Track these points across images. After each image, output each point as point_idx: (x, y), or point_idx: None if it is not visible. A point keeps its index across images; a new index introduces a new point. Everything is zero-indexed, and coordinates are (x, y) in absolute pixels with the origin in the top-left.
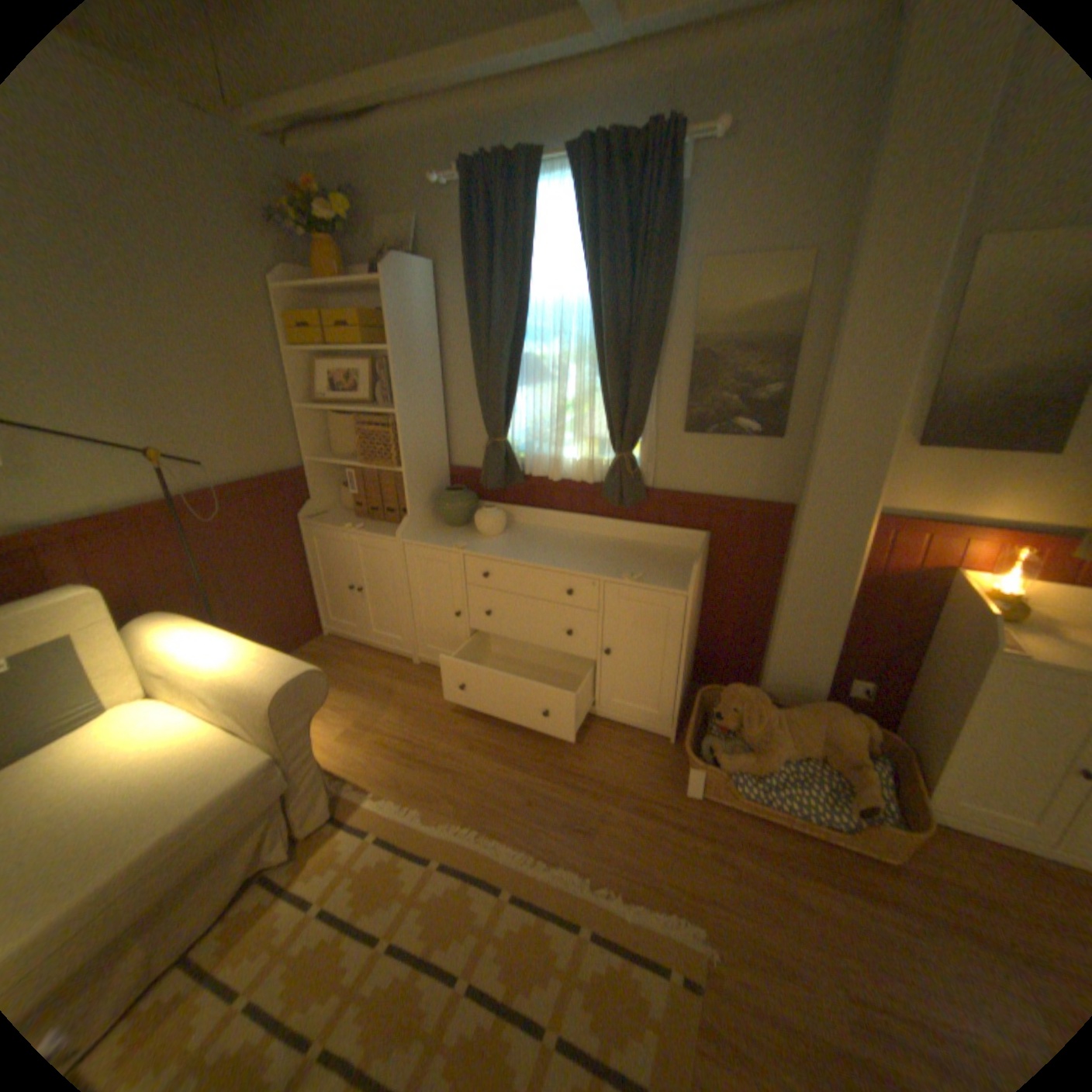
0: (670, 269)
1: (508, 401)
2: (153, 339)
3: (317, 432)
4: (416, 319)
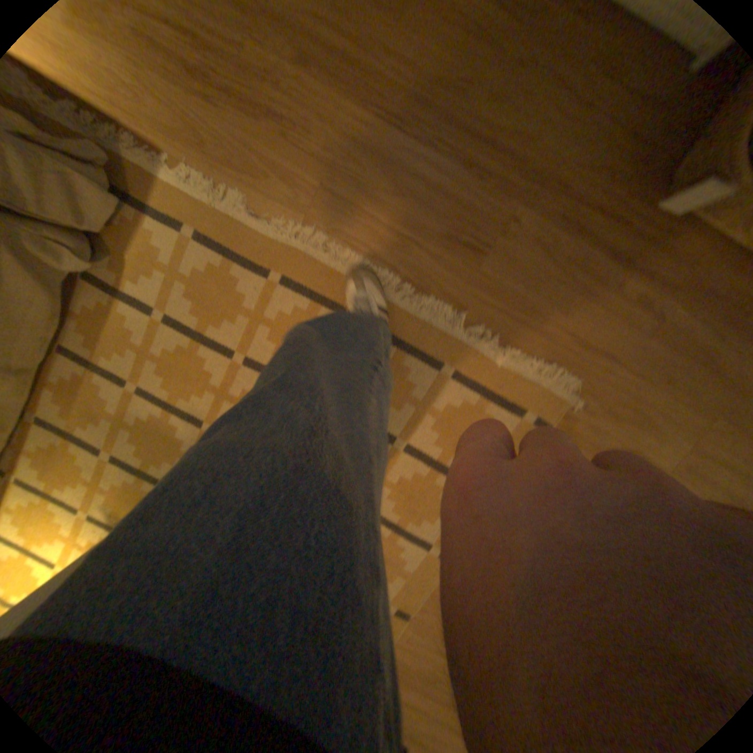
0: None
1: None
2: None
3: None
4: None
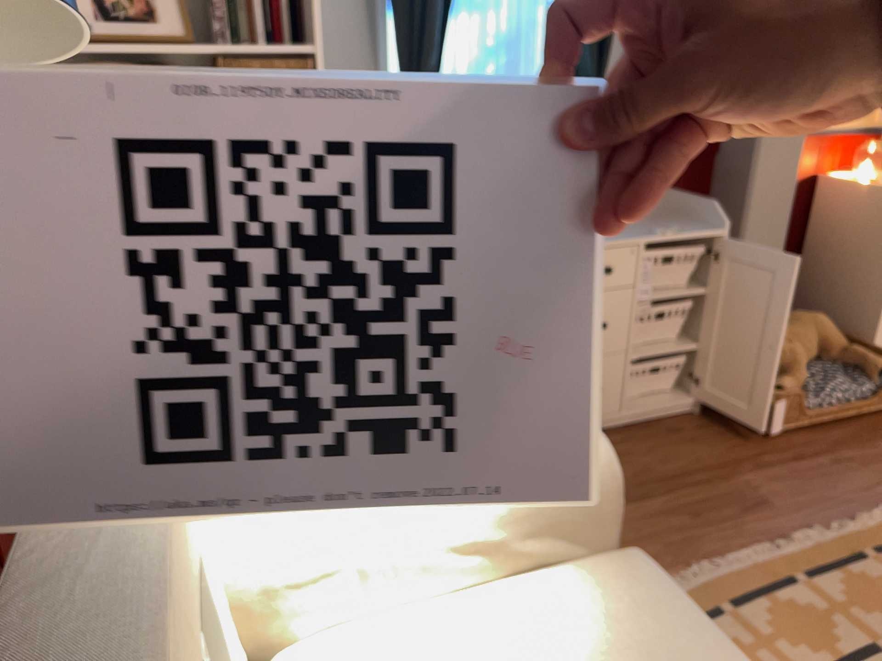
0: None
1: (440, 37)
2: None
3: None
4: None
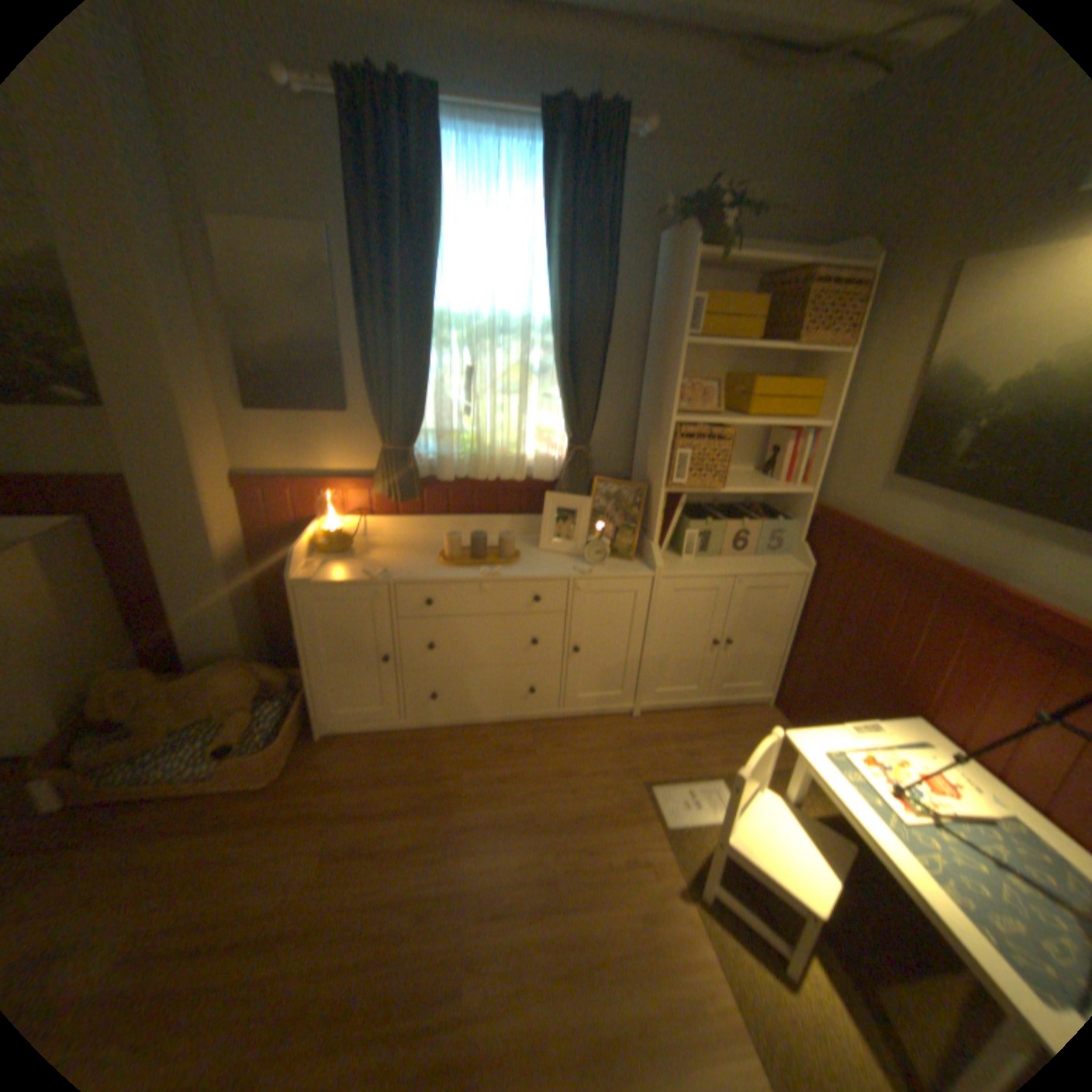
0: None
1: None
2: None
3: None
4: None
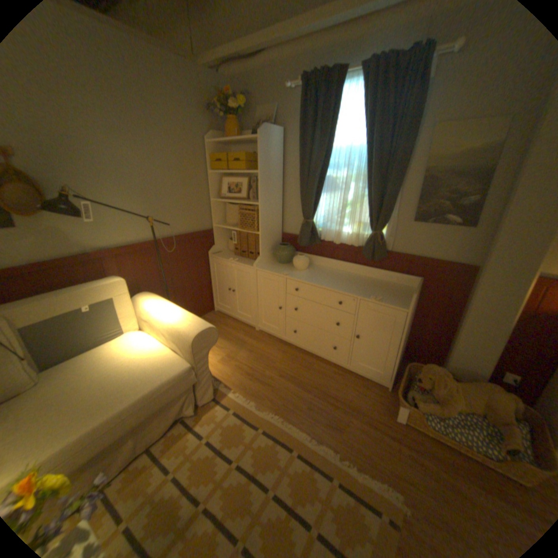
0: (416, 129)
1: (316, 201)
2: (154, 166)
3: (220, 212)
4: (273, 157)
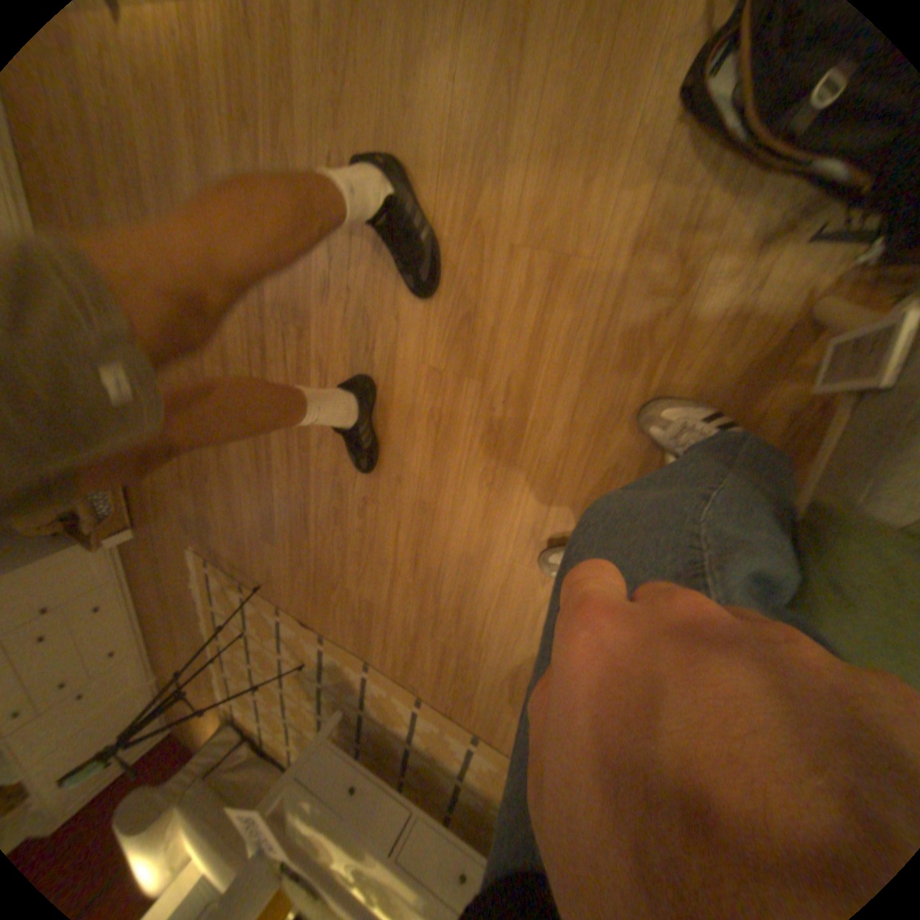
0: None
1: None
2: None
3: None
4: None
